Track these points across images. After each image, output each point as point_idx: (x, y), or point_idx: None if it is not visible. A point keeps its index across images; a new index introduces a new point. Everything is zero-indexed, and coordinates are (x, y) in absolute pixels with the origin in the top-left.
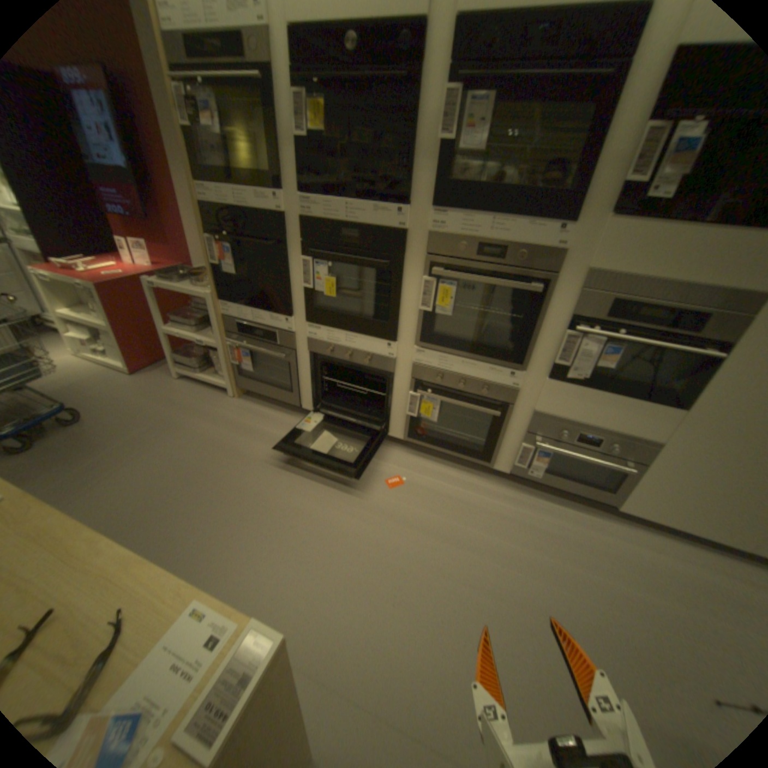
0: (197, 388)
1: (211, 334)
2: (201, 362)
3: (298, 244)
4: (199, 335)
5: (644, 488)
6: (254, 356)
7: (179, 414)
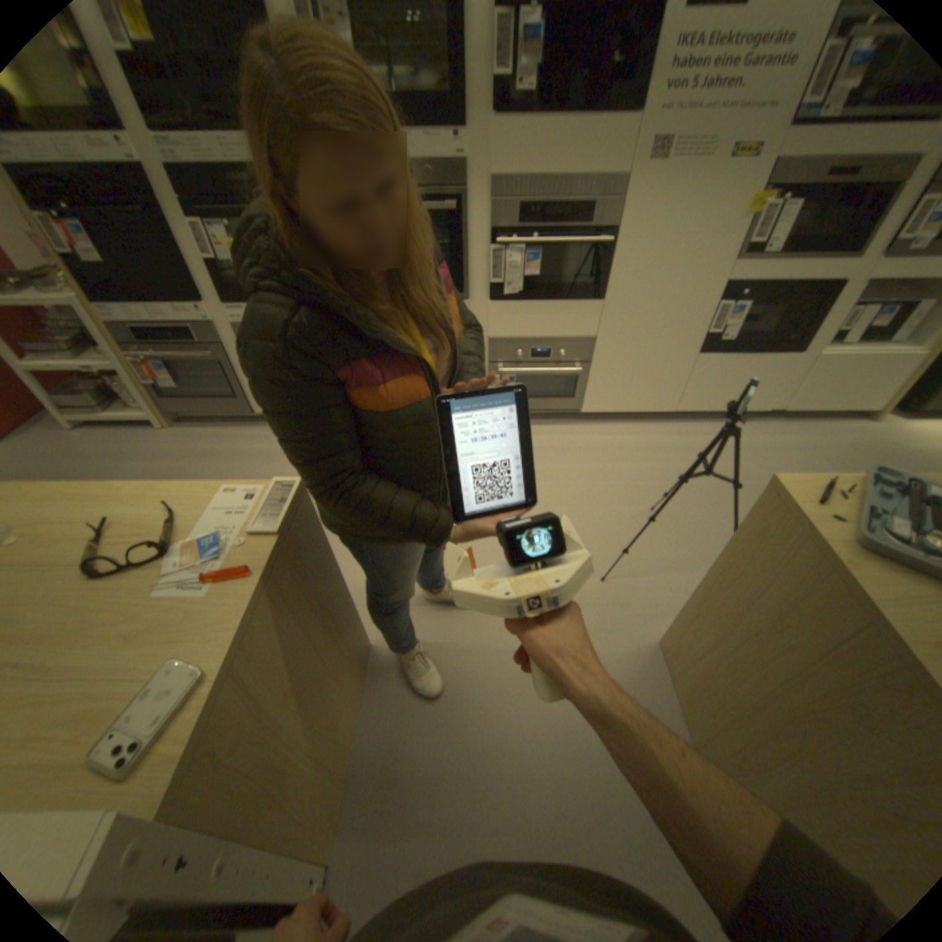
0: (107, 432)
1: (96, 356)
2: (97, 398)
3: (175, 204)
4: (80, 361)
5: (591, 385)
6: (169, 371)
7: (98, 464)
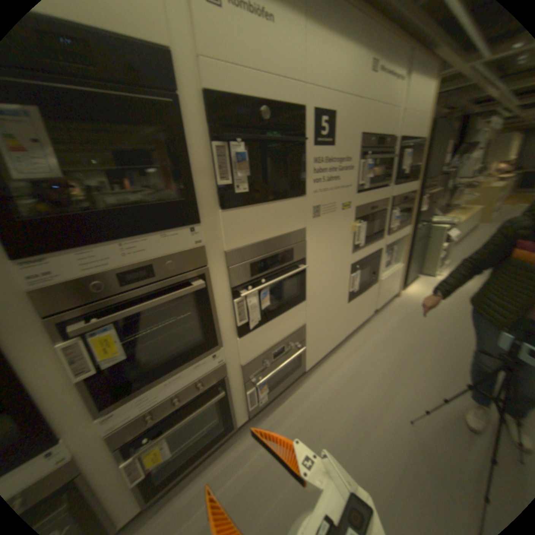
0: None
1: None
2: None
3: None
4: None
5: (307, 351)
6: None
7: None
